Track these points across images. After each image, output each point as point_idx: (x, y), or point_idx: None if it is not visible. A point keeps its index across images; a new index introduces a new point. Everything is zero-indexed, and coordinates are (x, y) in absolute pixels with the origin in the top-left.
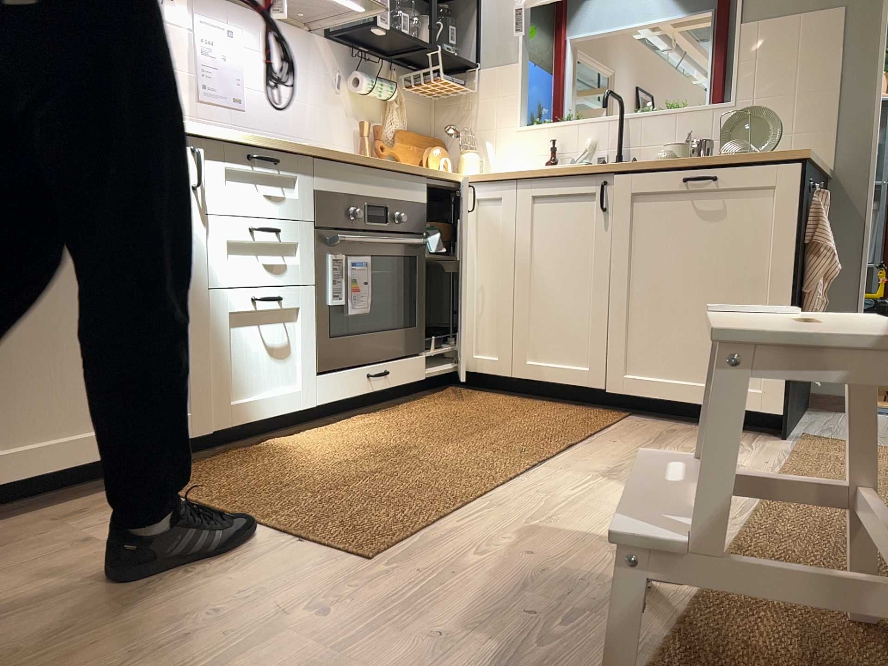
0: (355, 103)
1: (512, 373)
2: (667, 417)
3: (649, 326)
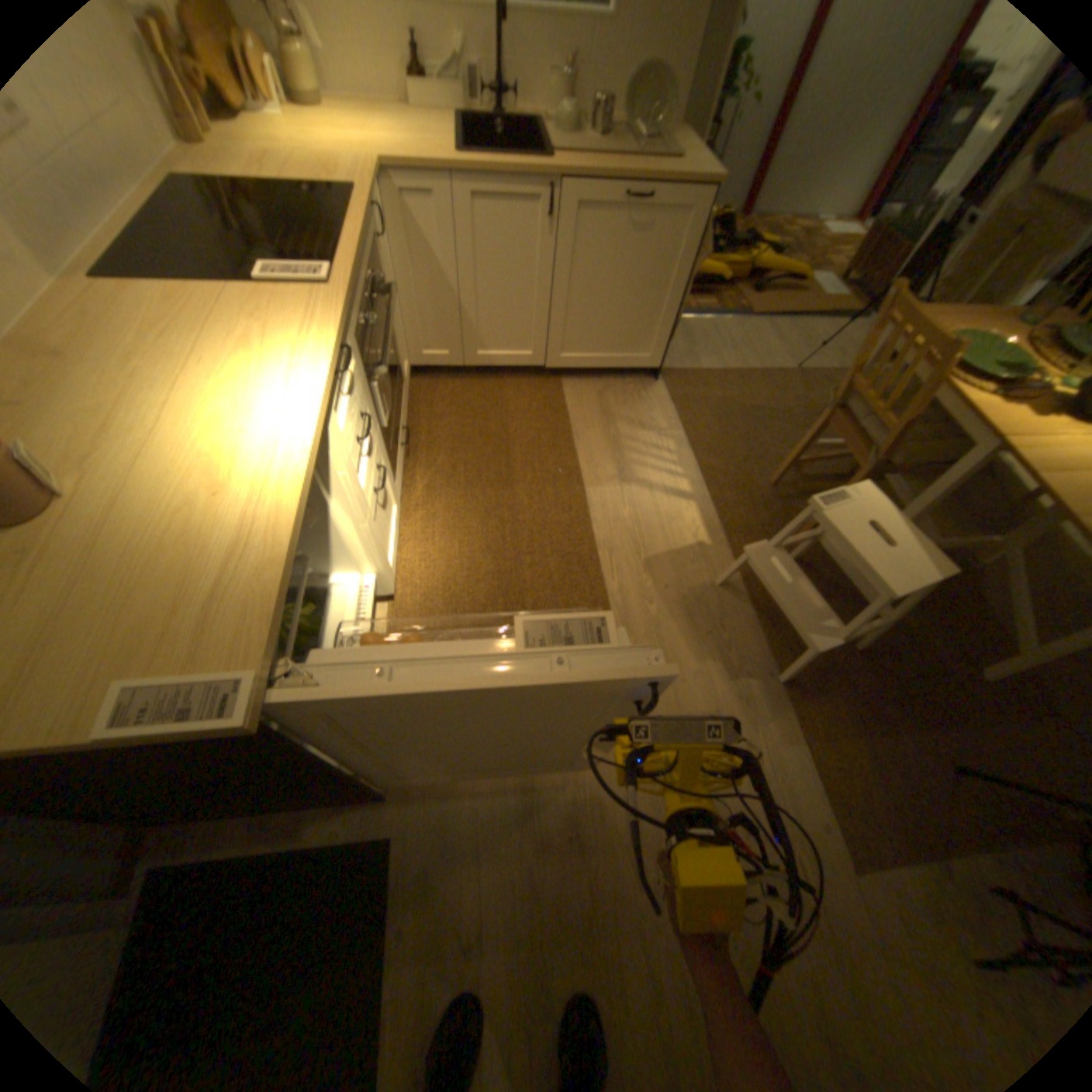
0: None
1: (463, 363)
2: (583, 374)
3: (581, 319)
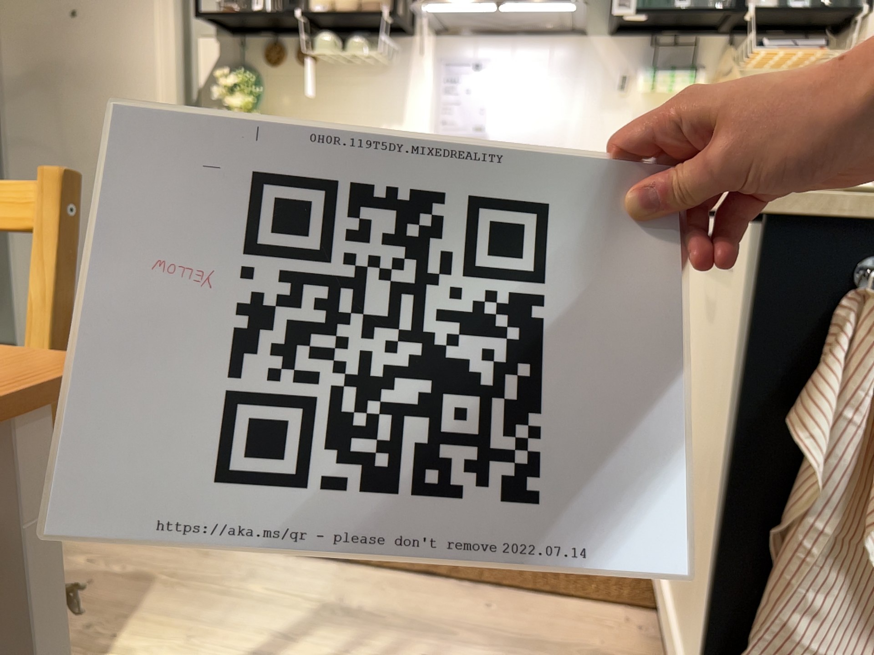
0: (652, 101)
1: None
2: None
3: None
